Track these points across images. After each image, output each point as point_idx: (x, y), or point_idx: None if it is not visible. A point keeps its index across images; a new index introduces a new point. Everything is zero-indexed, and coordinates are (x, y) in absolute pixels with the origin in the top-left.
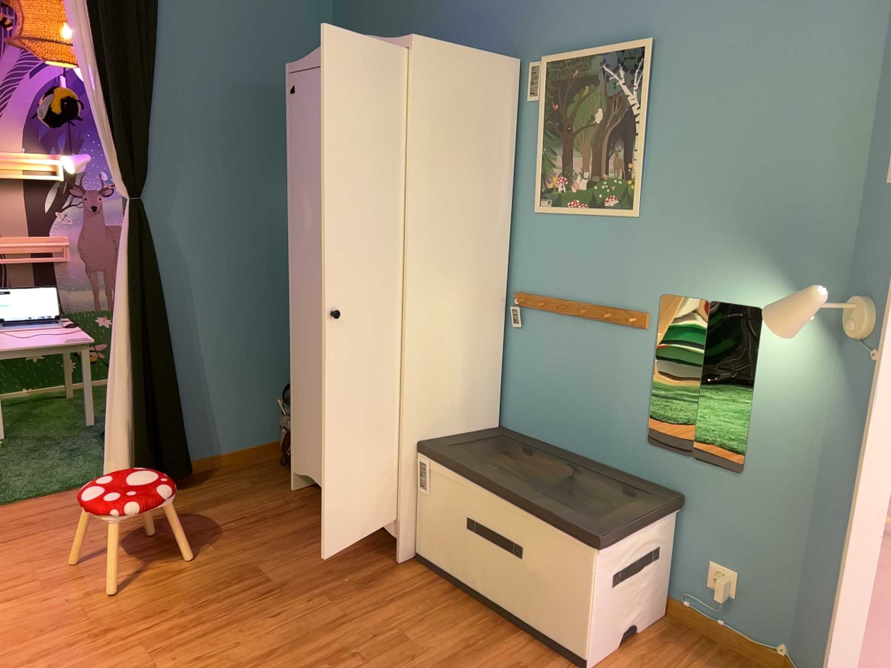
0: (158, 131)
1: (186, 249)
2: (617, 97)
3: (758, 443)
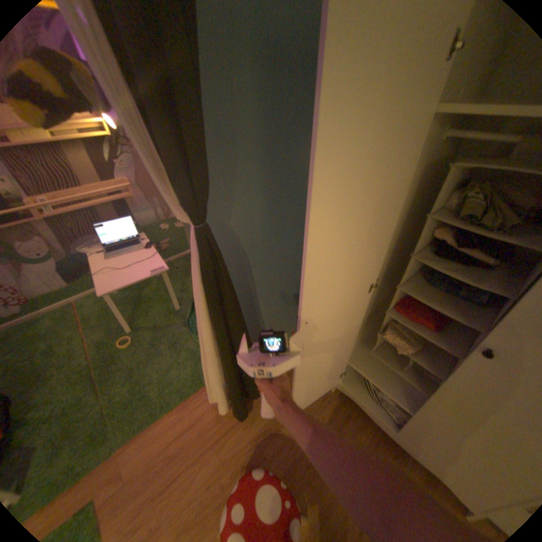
0: (207, 113)
1: (248, 243)
2: None
3: None
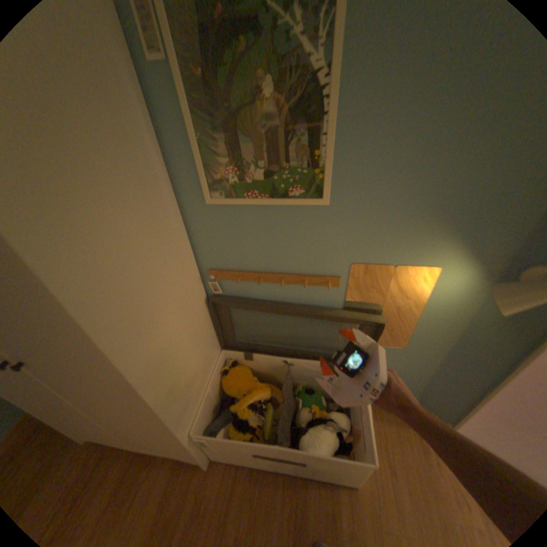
0: None
1: None
2: (295, 54)
3: (419, 335)
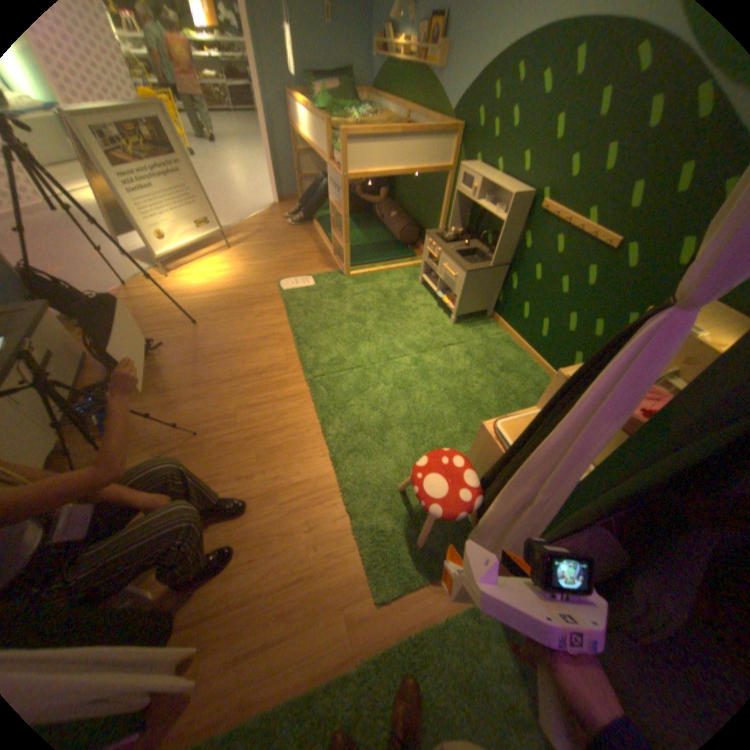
0: None
1: None
2: None
3: None
